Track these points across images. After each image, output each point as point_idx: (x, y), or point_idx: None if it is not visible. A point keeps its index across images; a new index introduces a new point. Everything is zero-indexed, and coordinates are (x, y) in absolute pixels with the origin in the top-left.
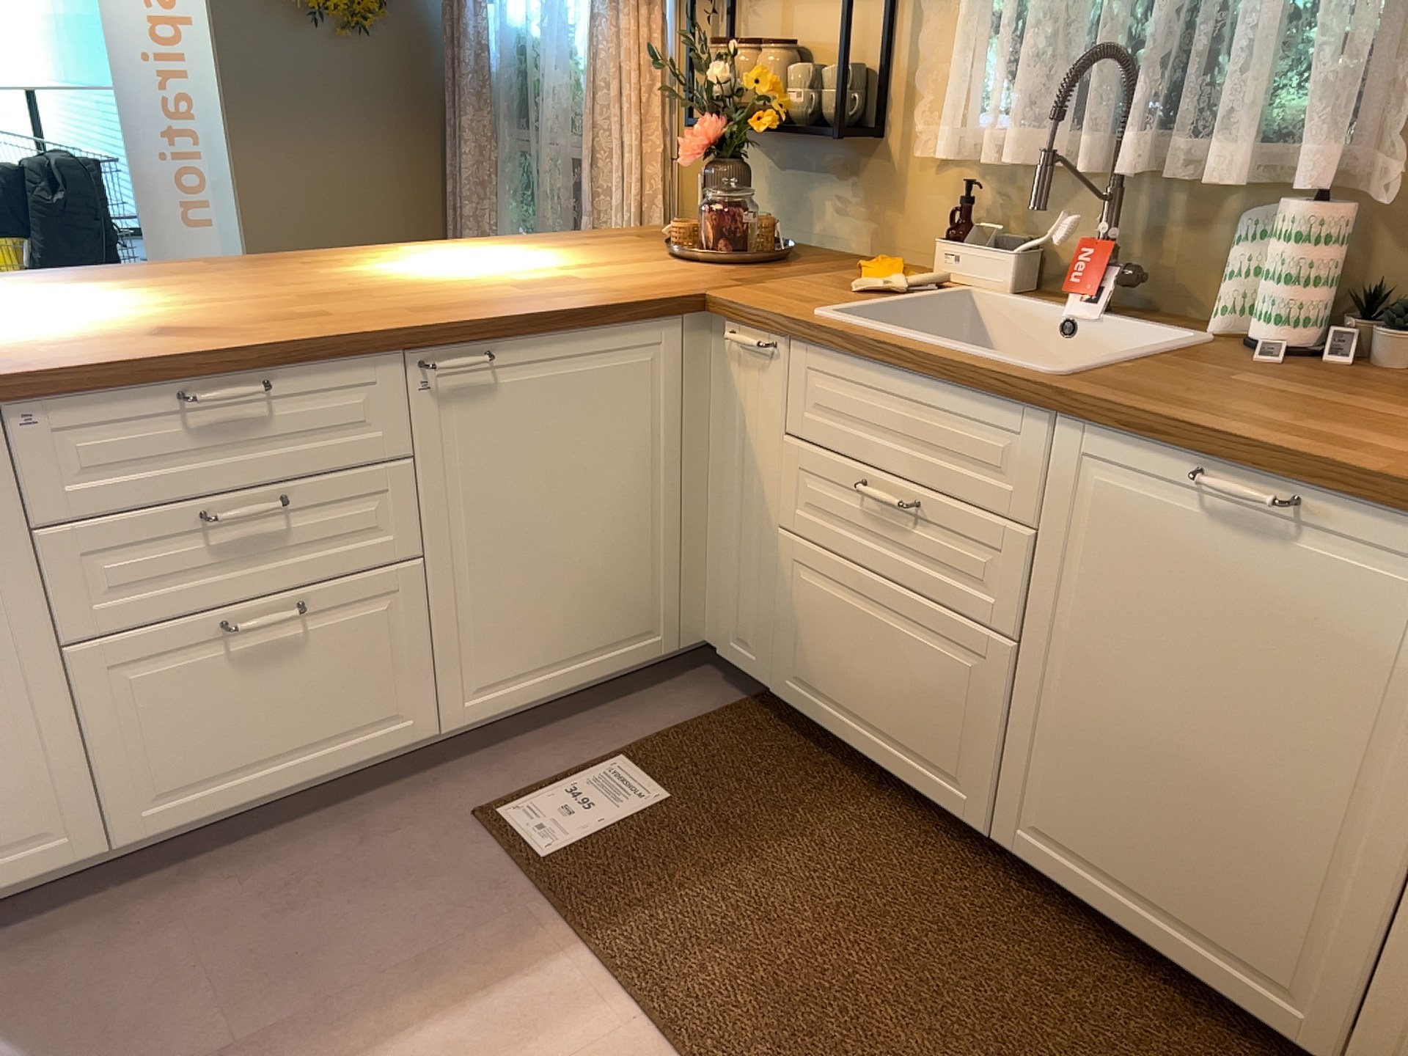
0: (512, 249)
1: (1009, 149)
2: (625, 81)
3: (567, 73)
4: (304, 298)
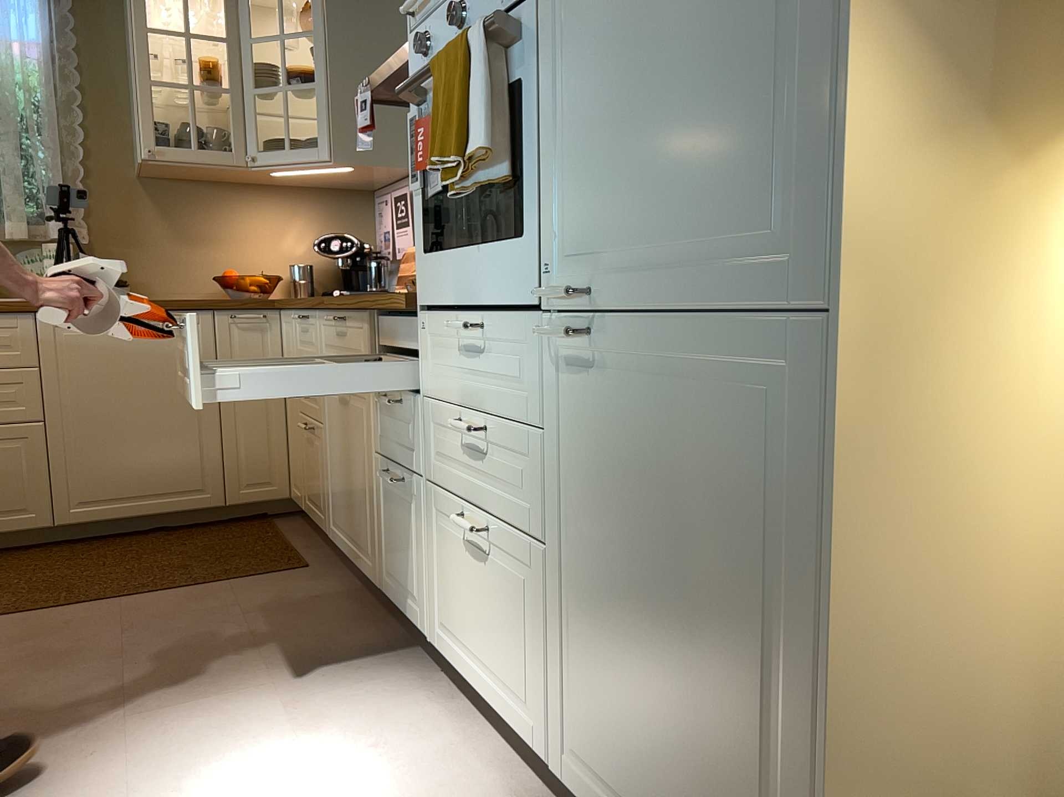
0: None
1: None
2: None
3: None
4: None
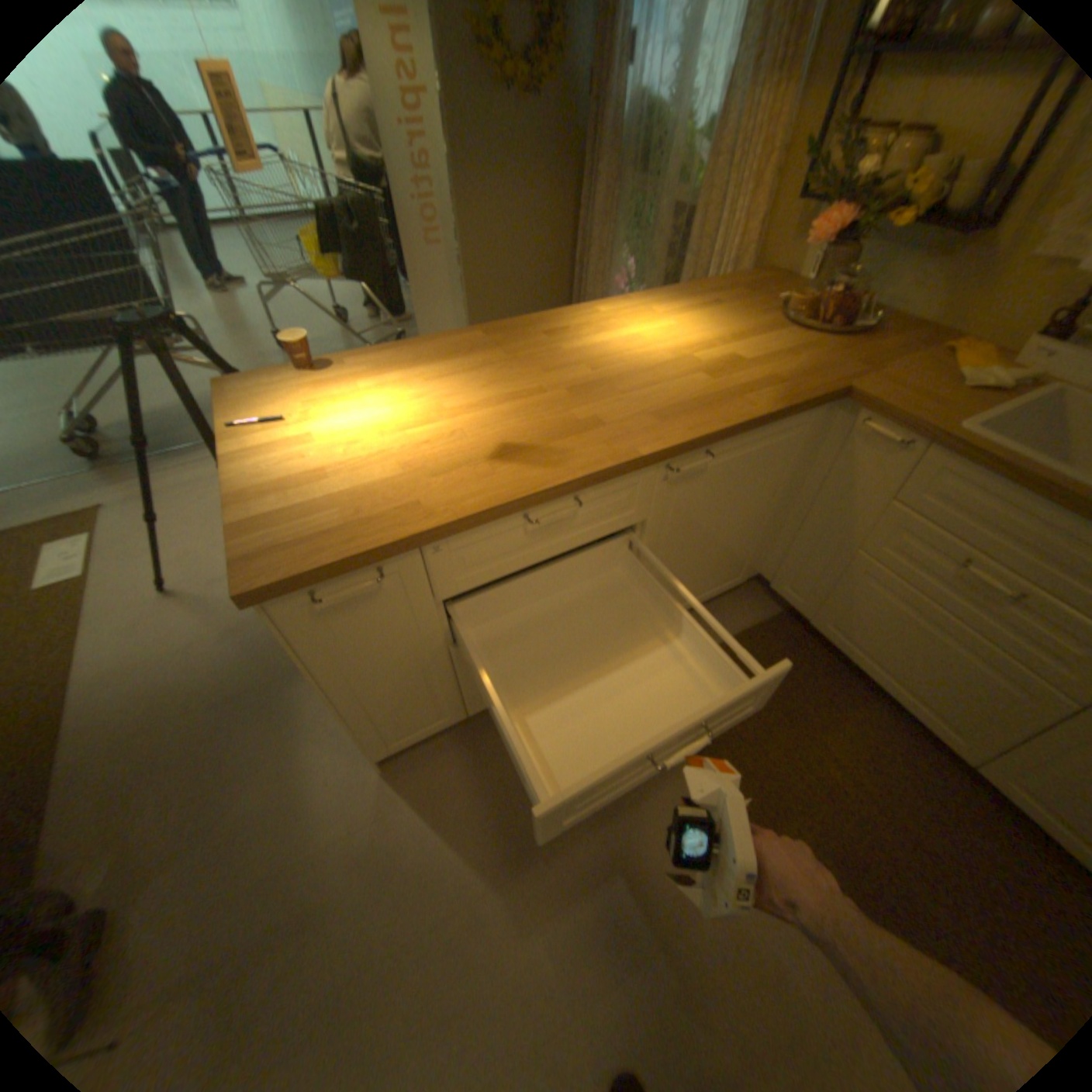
0: (671, 308)
1: None
2: (751, 148)
3: (686, 130)
4: (570, 392)
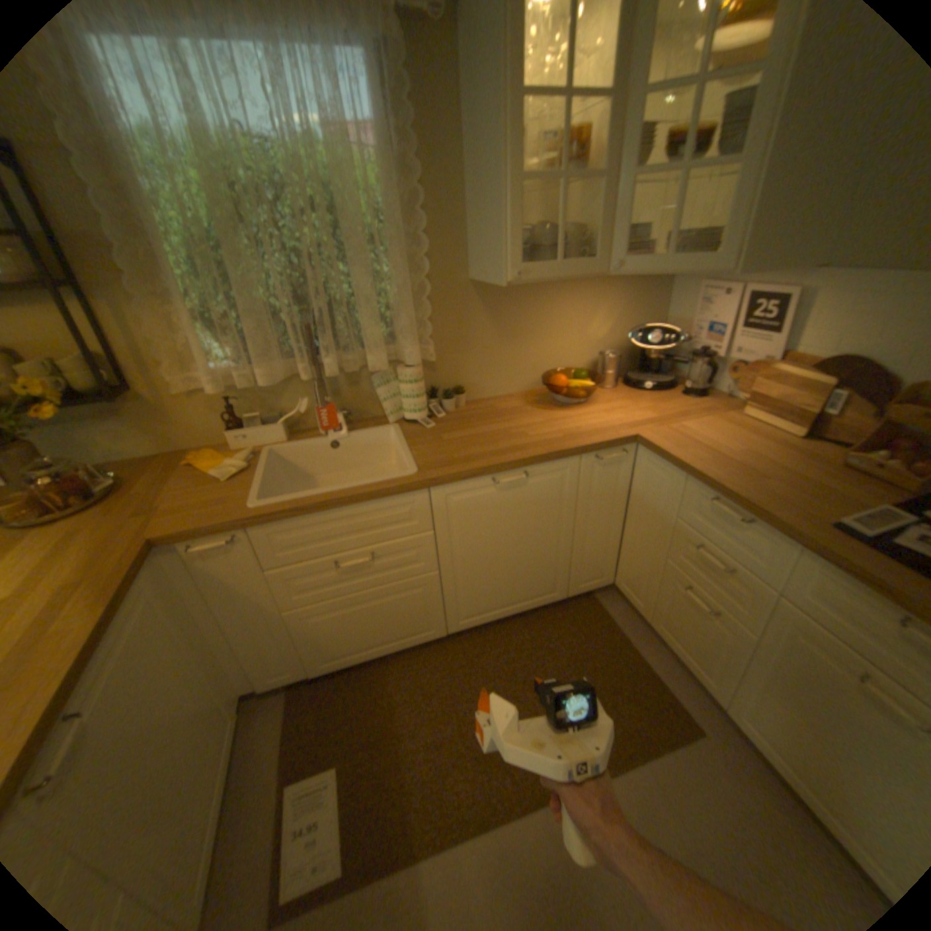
0: None
1: (249, 375)
2: None
3: None
4: None
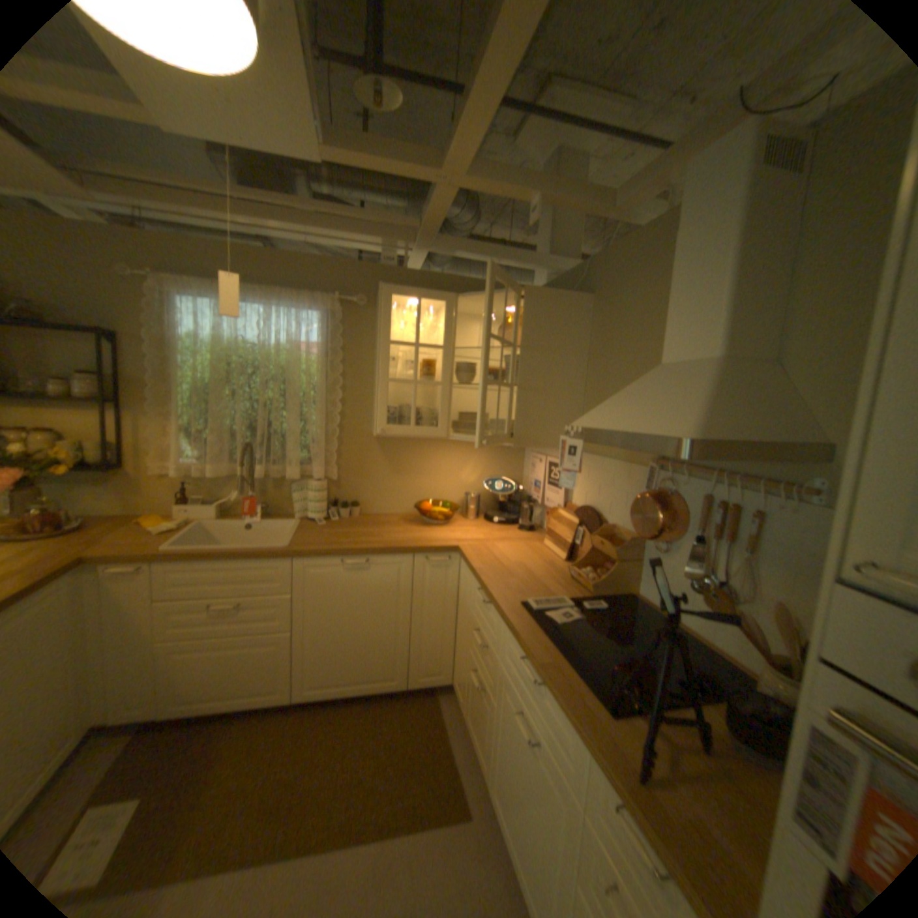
0: None
1: (203, 469)
2: None
3: None
4: None
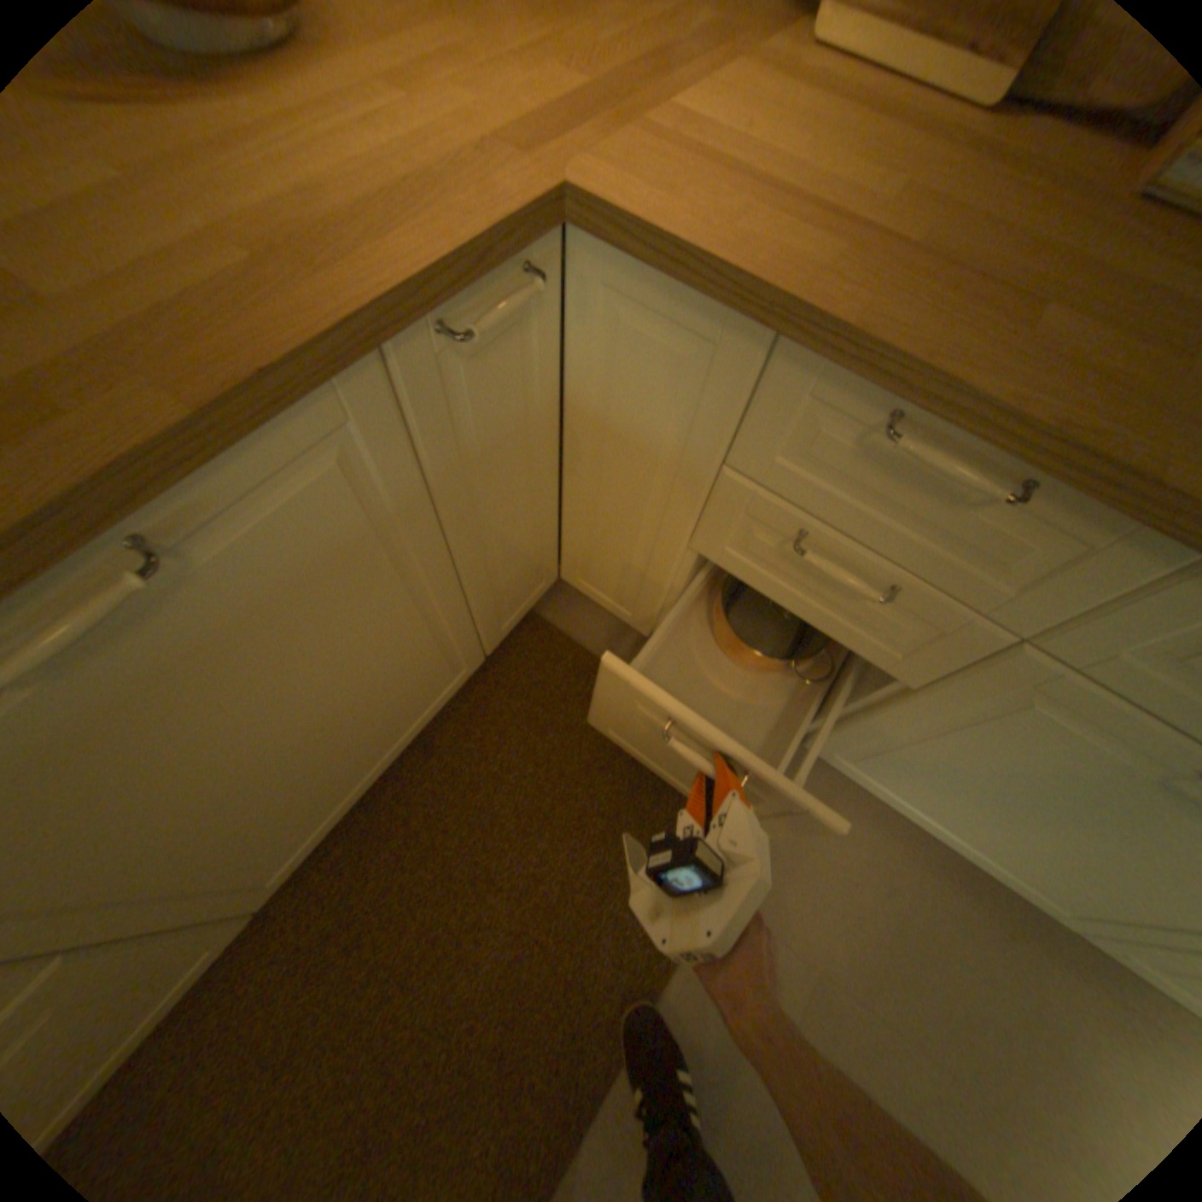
0: None
1: None
2: None
3: None
4: None
